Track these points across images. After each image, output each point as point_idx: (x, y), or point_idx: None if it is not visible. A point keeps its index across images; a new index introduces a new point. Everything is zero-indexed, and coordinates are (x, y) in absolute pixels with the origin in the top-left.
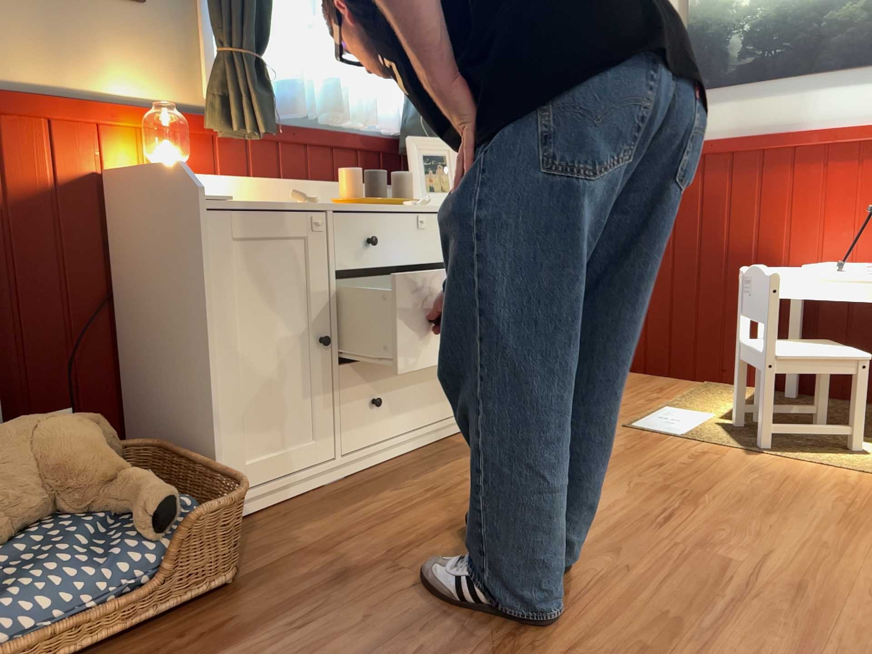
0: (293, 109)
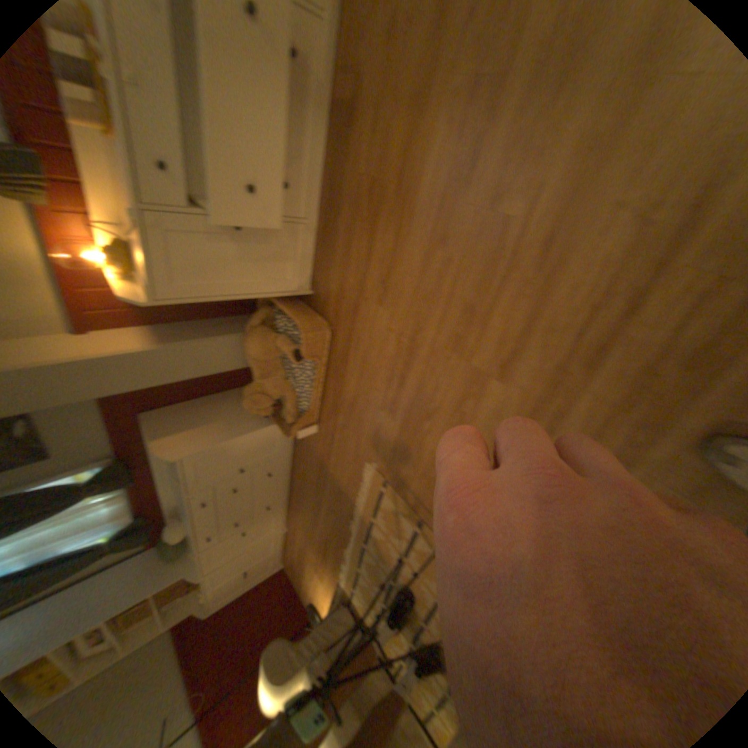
0: None
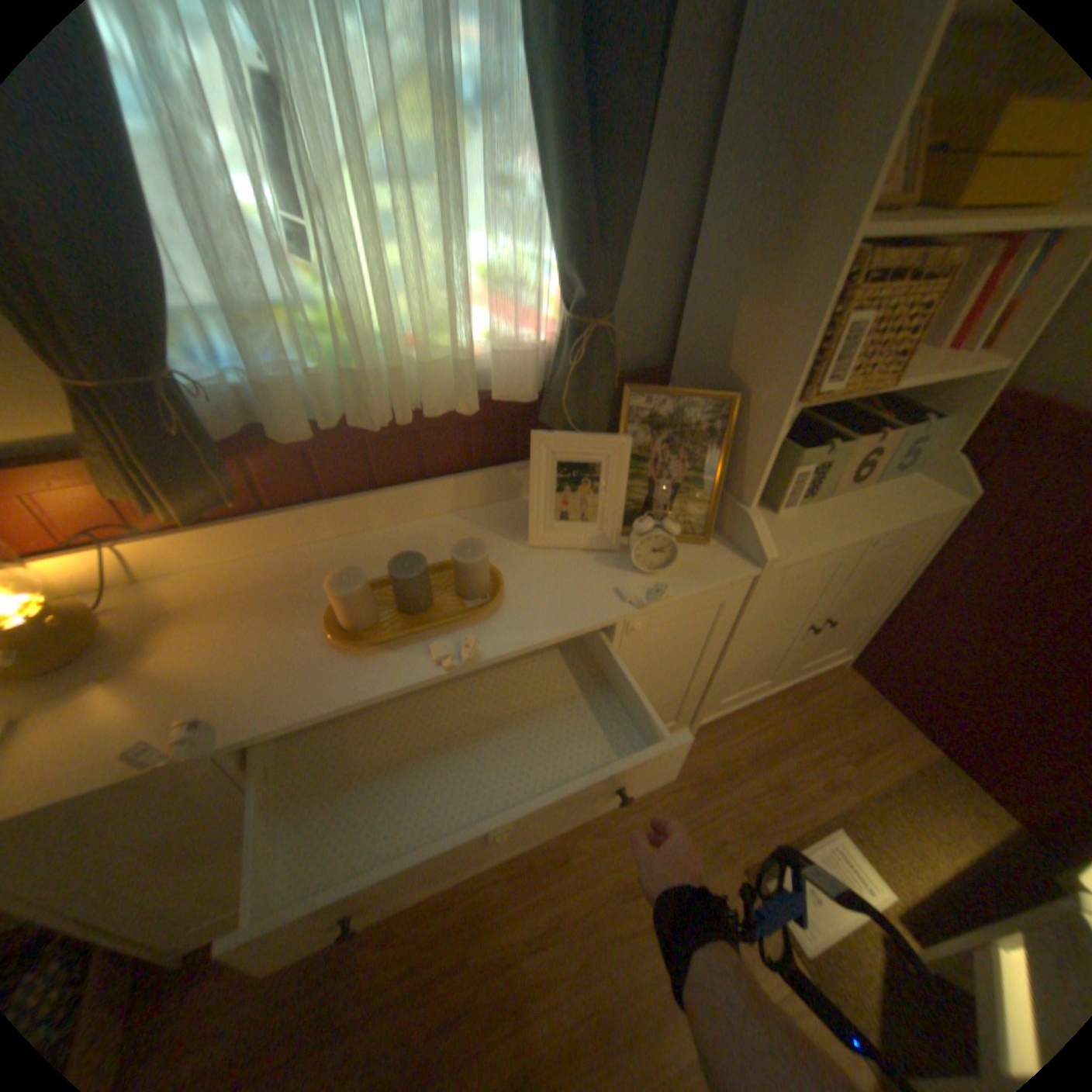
0: (280, 431)
